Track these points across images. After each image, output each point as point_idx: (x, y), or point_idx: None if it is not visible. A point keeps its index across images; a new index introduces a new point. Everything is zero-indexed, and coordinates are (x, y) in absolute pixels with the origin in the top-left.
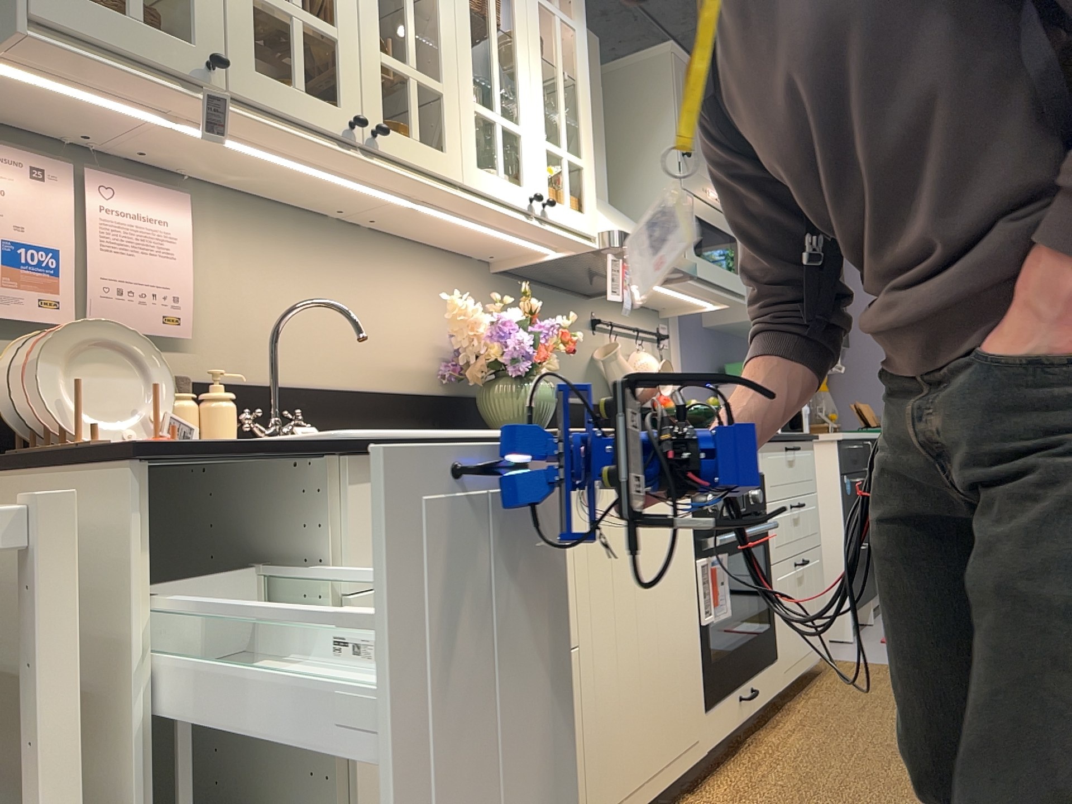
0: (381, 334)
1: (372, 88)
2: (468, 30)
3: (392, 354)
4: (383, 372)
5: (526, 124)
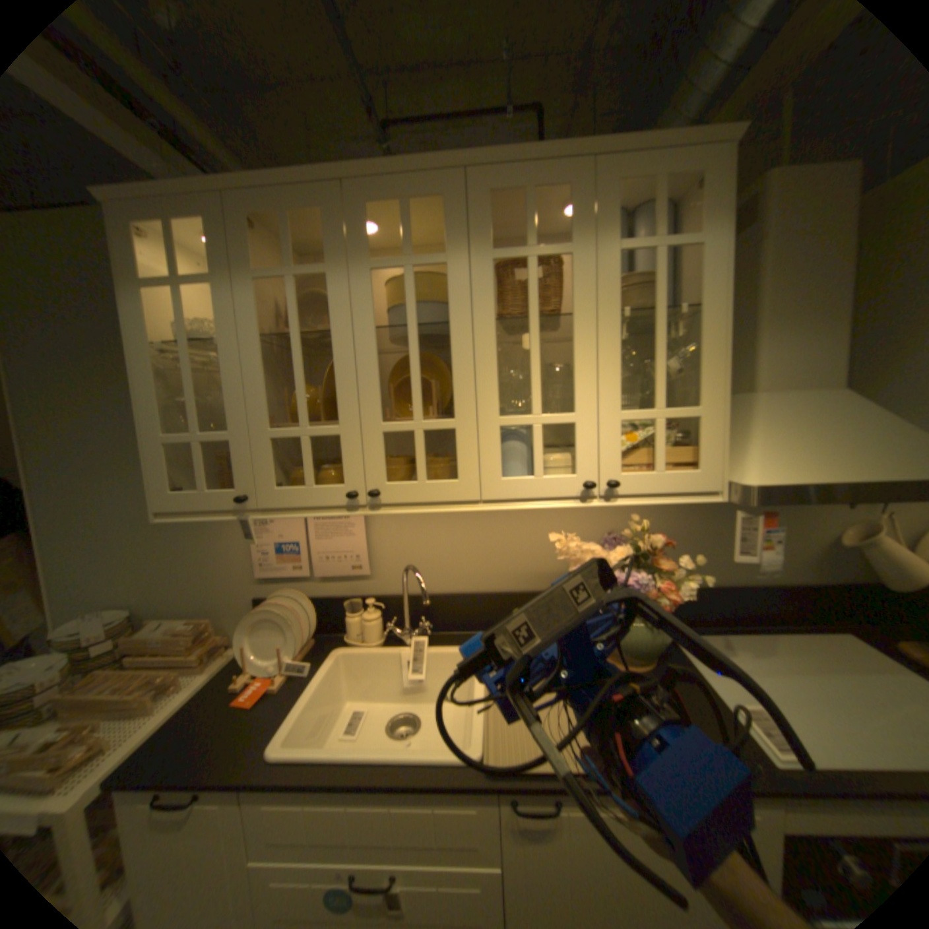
0: (520, 551)
1: (375, 457)
2: (491, 350)
3: (531, 565)
4: (521, 578)
5: (583, 407)
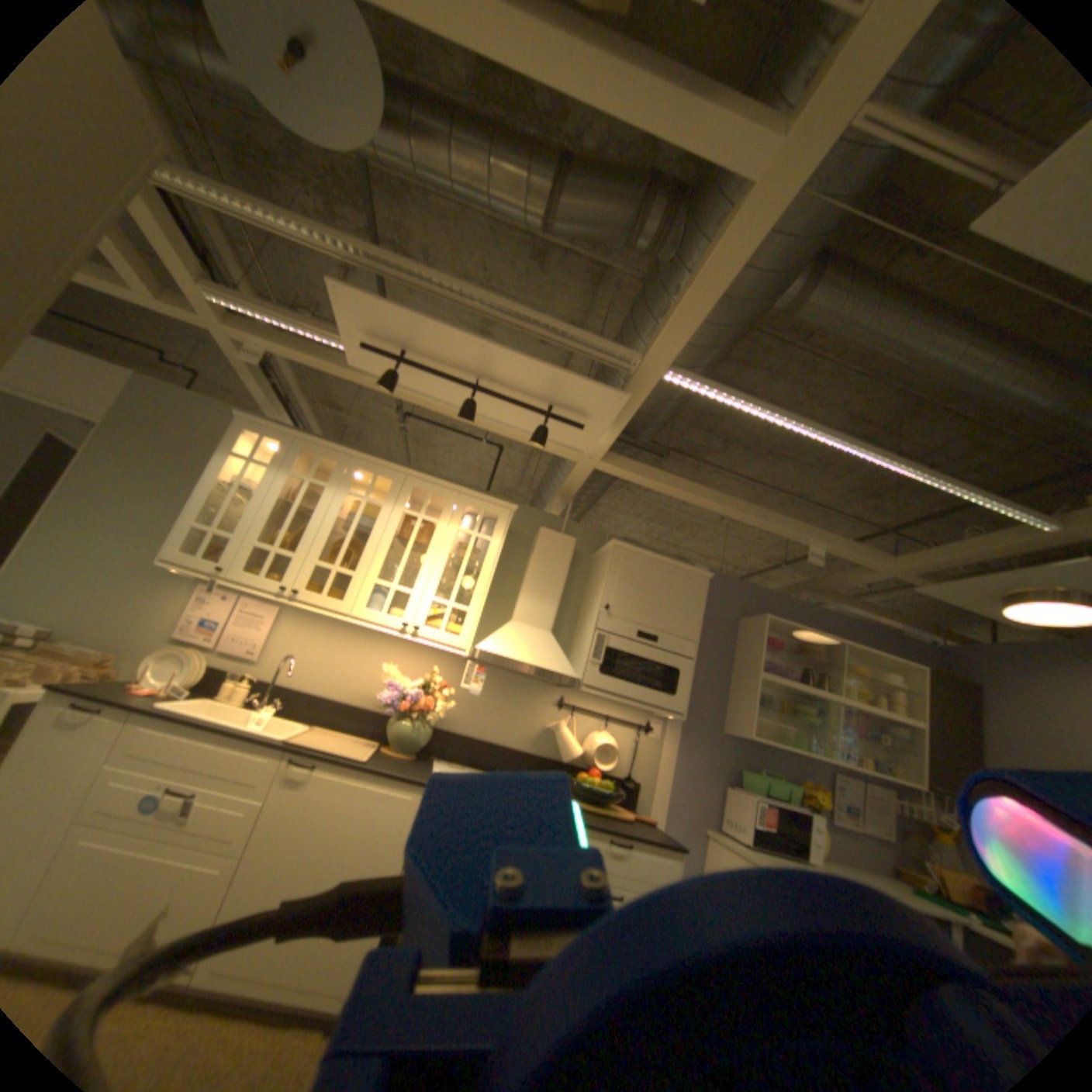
0: (363, 679)
1: (304, 576)
2: (384, 549)
3: (366, 689)
4: (356, 697)
5: (416, 589)
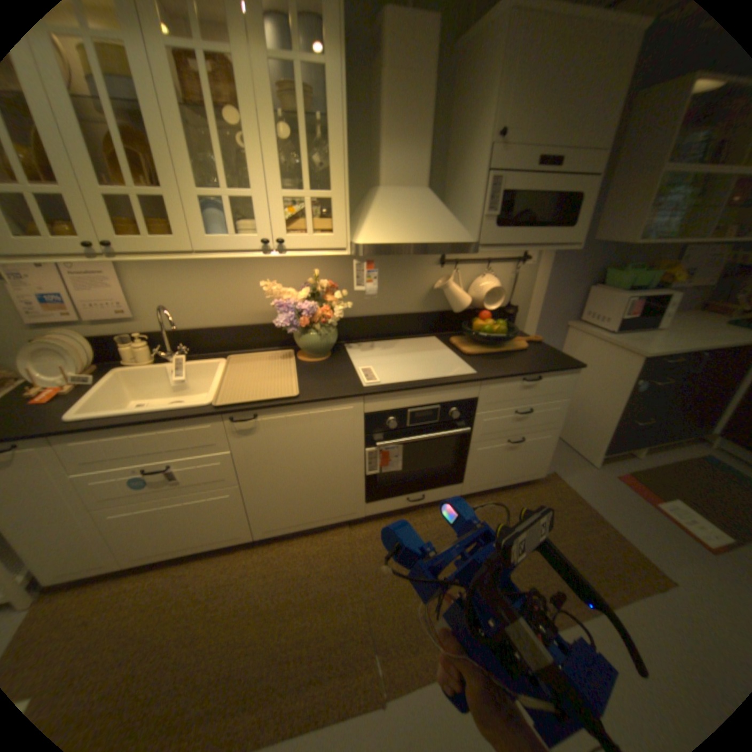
0: (248, 297)
1: (100, 215)
2: (180, 132)
3: (256, 306)
4: (251, 316)
5: (256, 186)
